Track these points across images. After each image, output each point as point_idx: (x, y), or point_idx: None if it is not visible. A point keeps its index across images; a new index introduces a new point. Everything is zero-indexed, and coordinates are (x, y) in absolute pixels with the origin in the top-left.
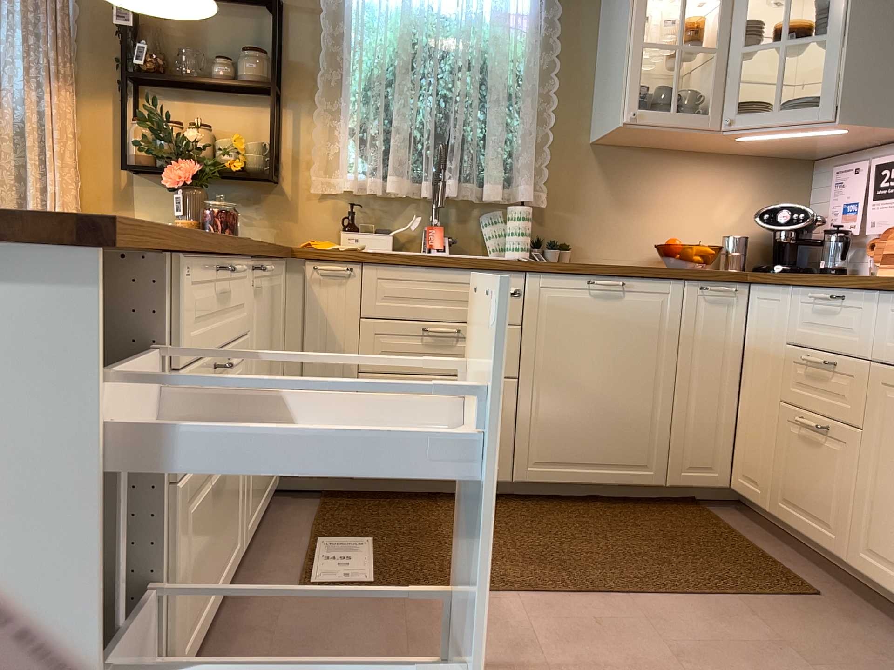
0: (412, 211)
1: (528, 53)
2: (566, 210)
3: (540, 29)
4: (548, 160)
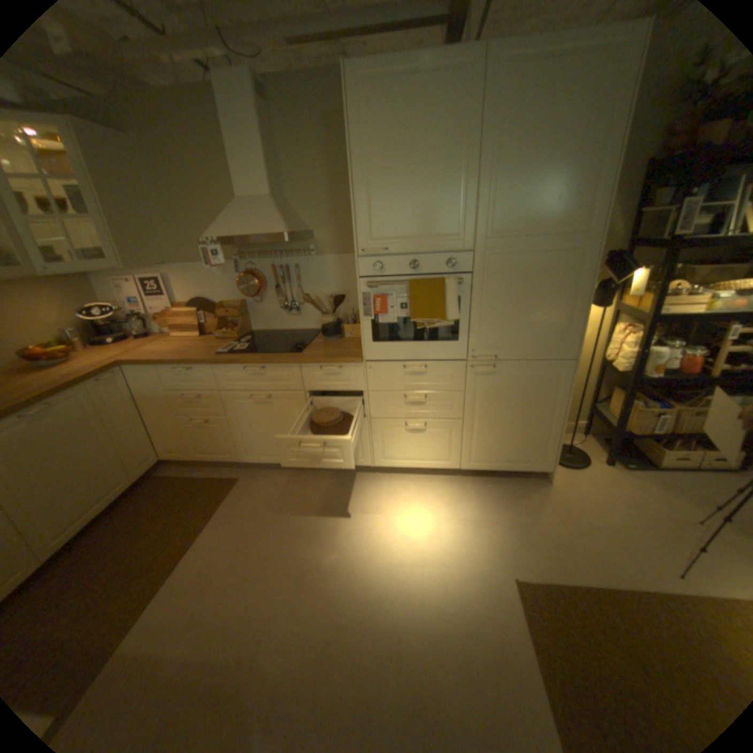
0: None
1: None
2: None
3: None
4: None
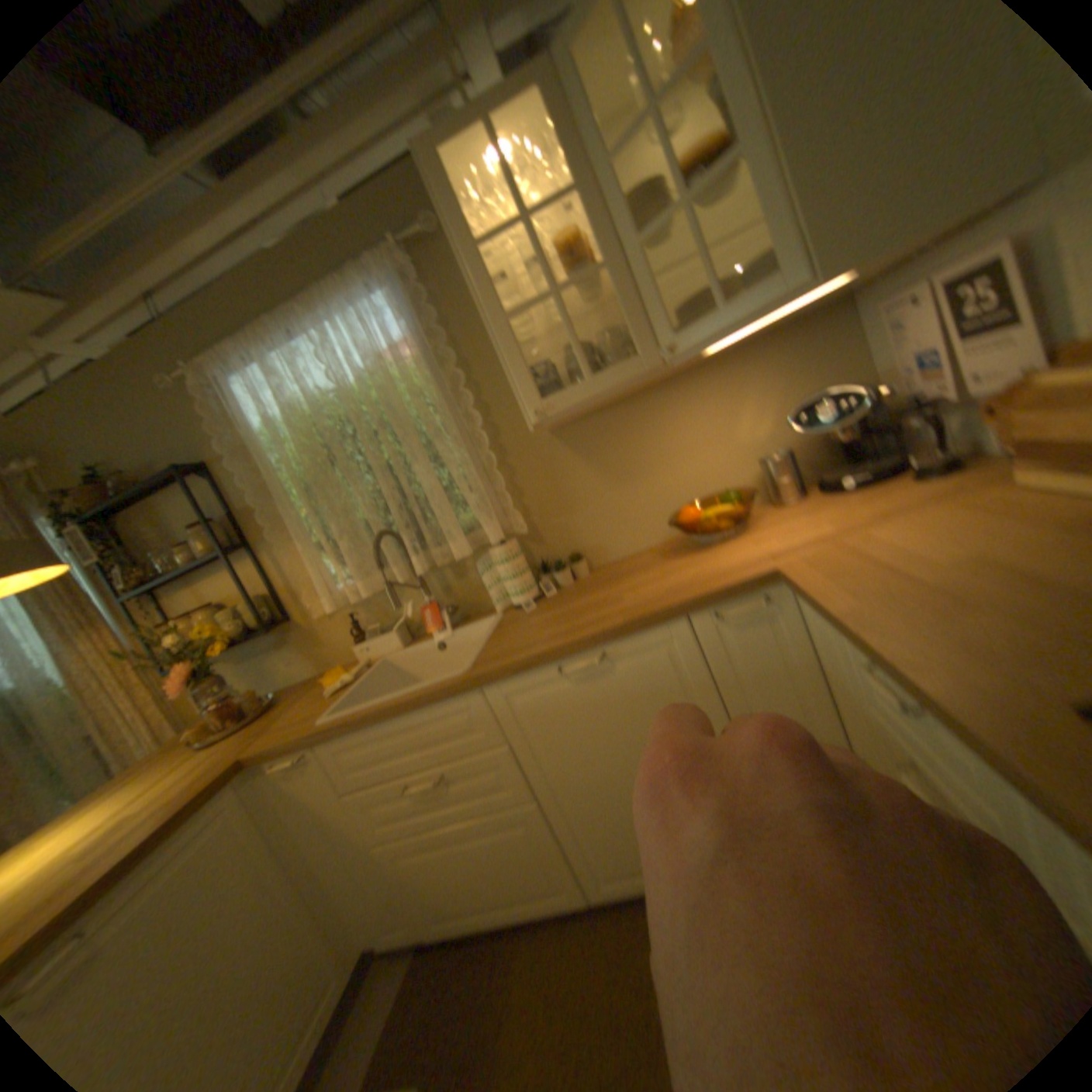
0: (411, 591)
1: (424, 381)
2: (559, 516)
3: (424, 347)
4: (504, 483)
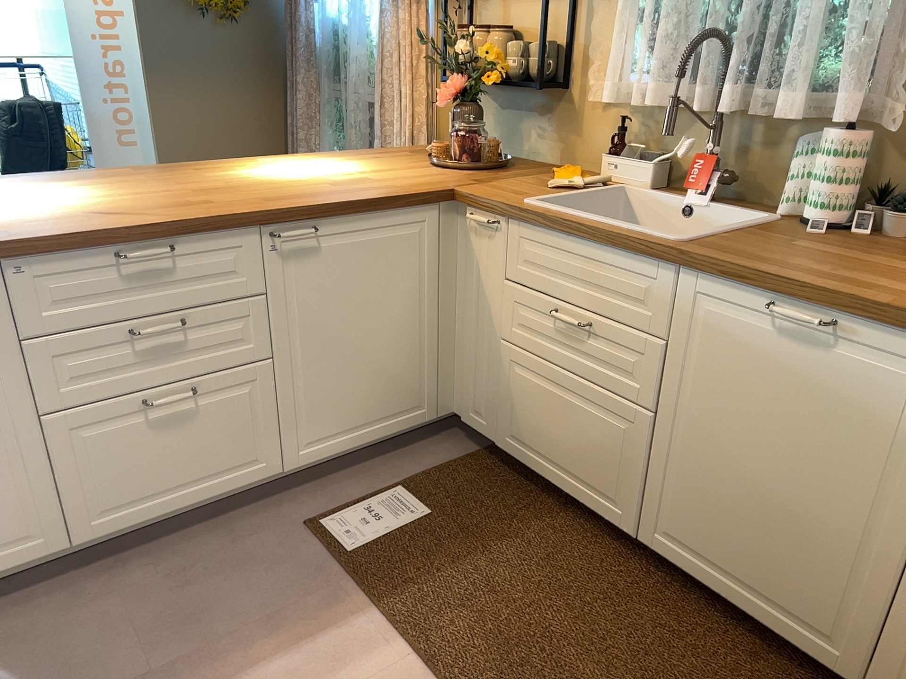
0: (699, 130)
1: None
2: None
3: None
4: None
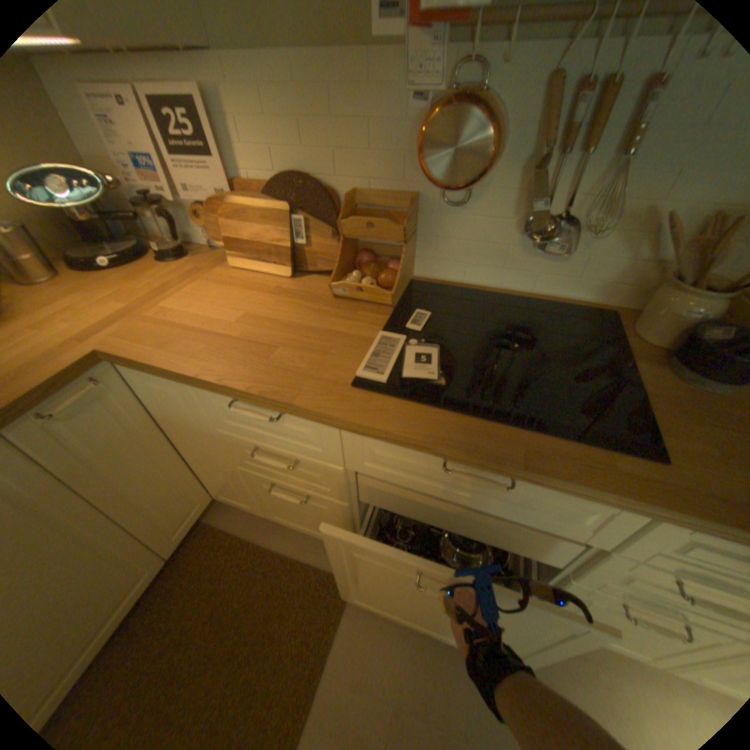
0: None
1: None
2: None
3: None
4: None
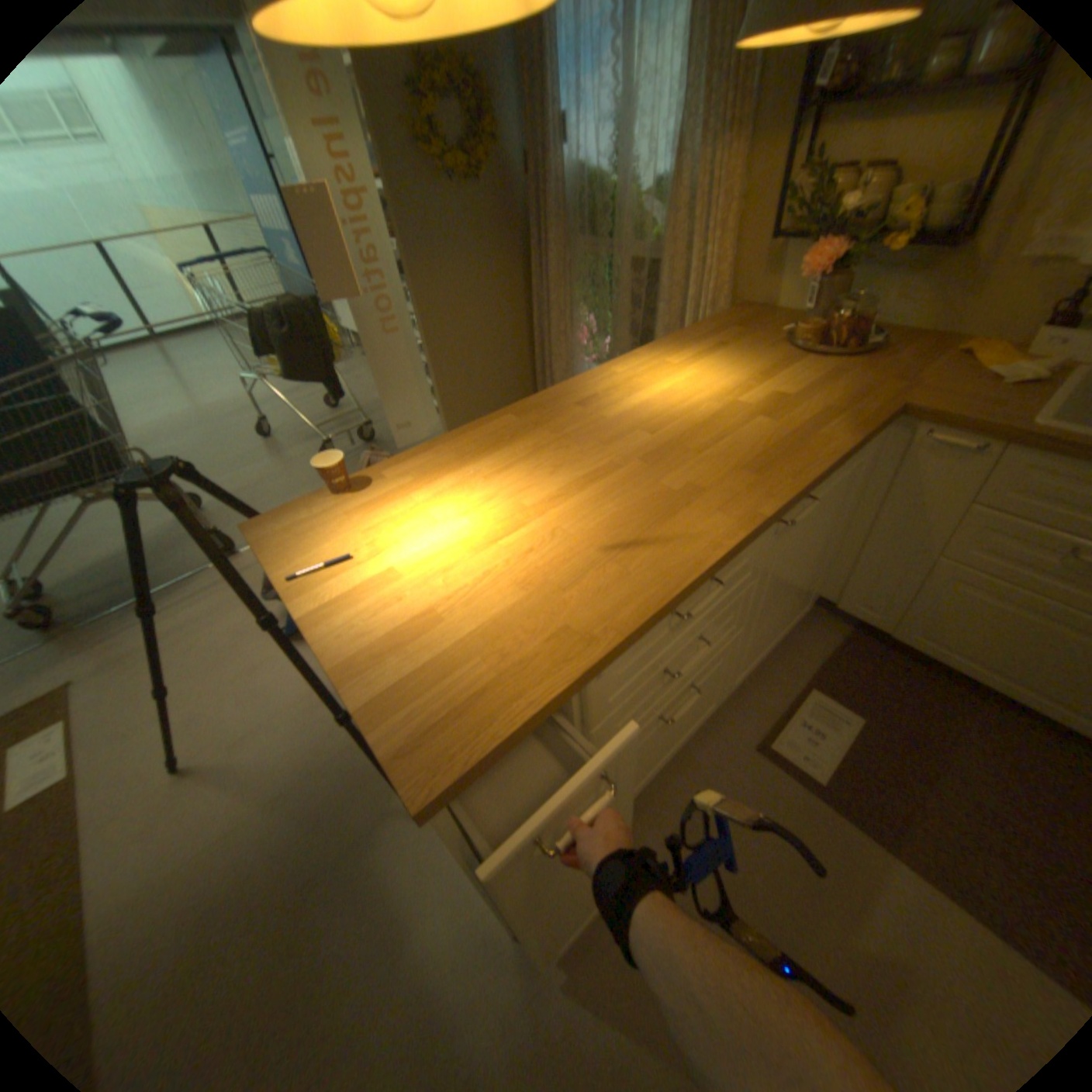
0: None
1: None
2: None
3: None
4: None
